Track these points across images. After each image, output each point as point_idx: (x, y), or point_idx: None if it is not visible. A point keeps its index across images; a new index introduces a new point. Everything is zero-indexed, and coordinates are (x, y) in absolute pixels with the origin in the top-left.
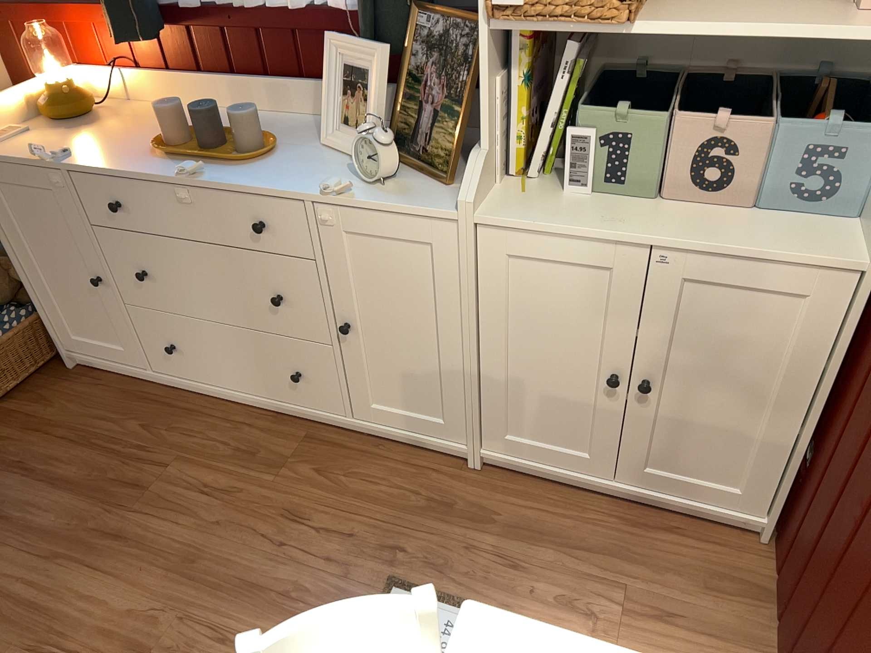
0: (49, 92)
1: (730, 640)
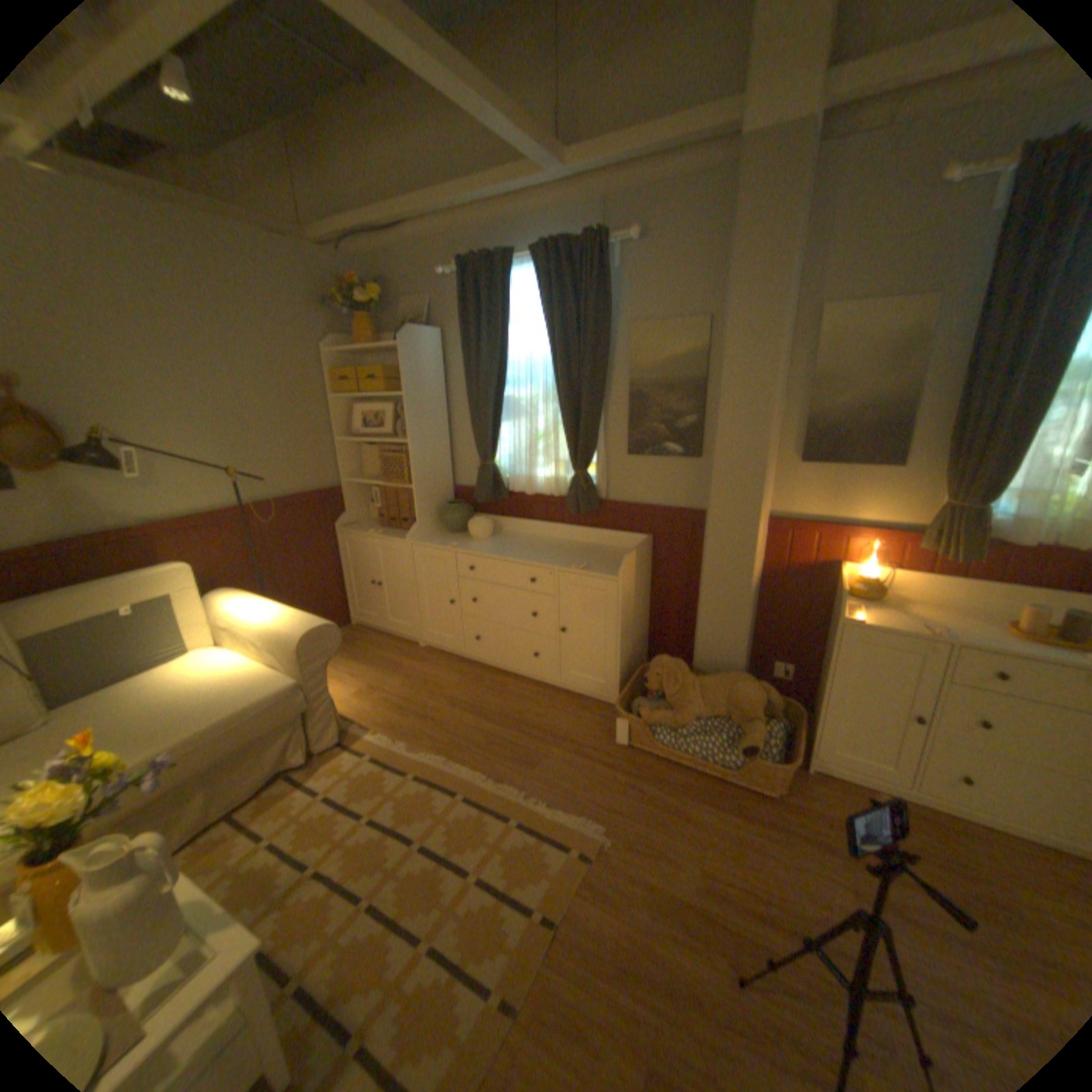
0: (867, 583)
1: None
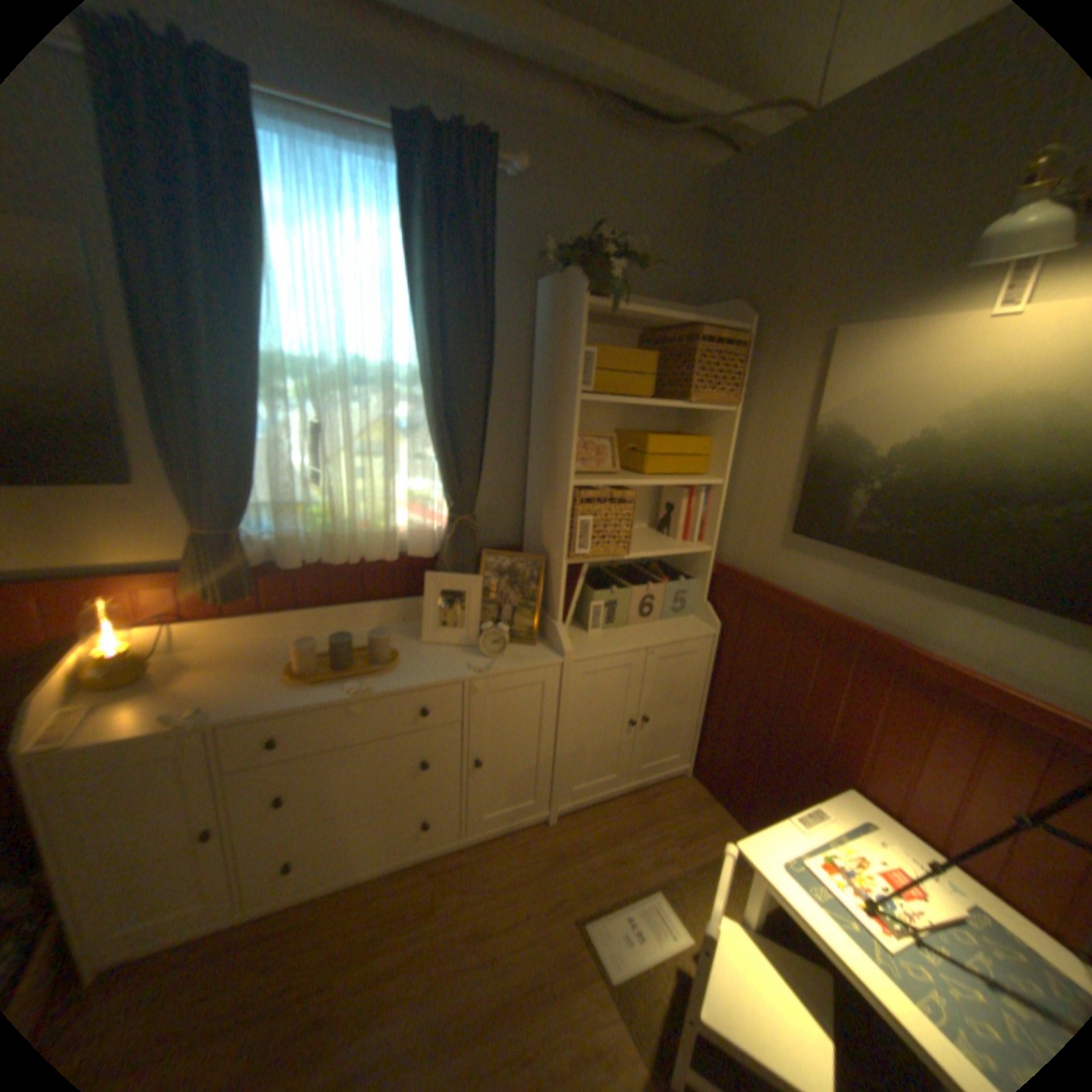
0: (102, 666)
1: (720, 832)
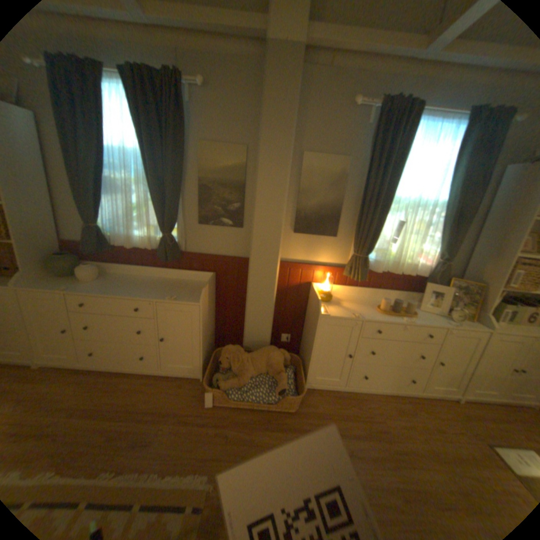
0: (325, 293)
1: None
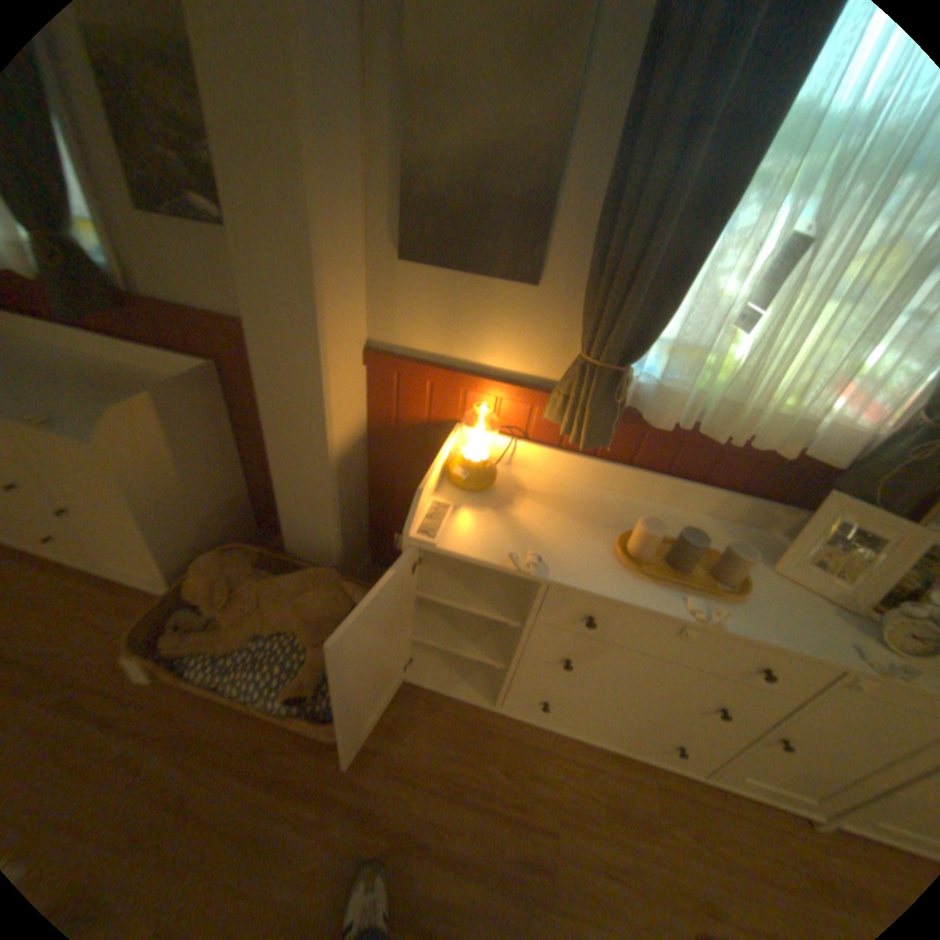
0: (470, 467)
1: None
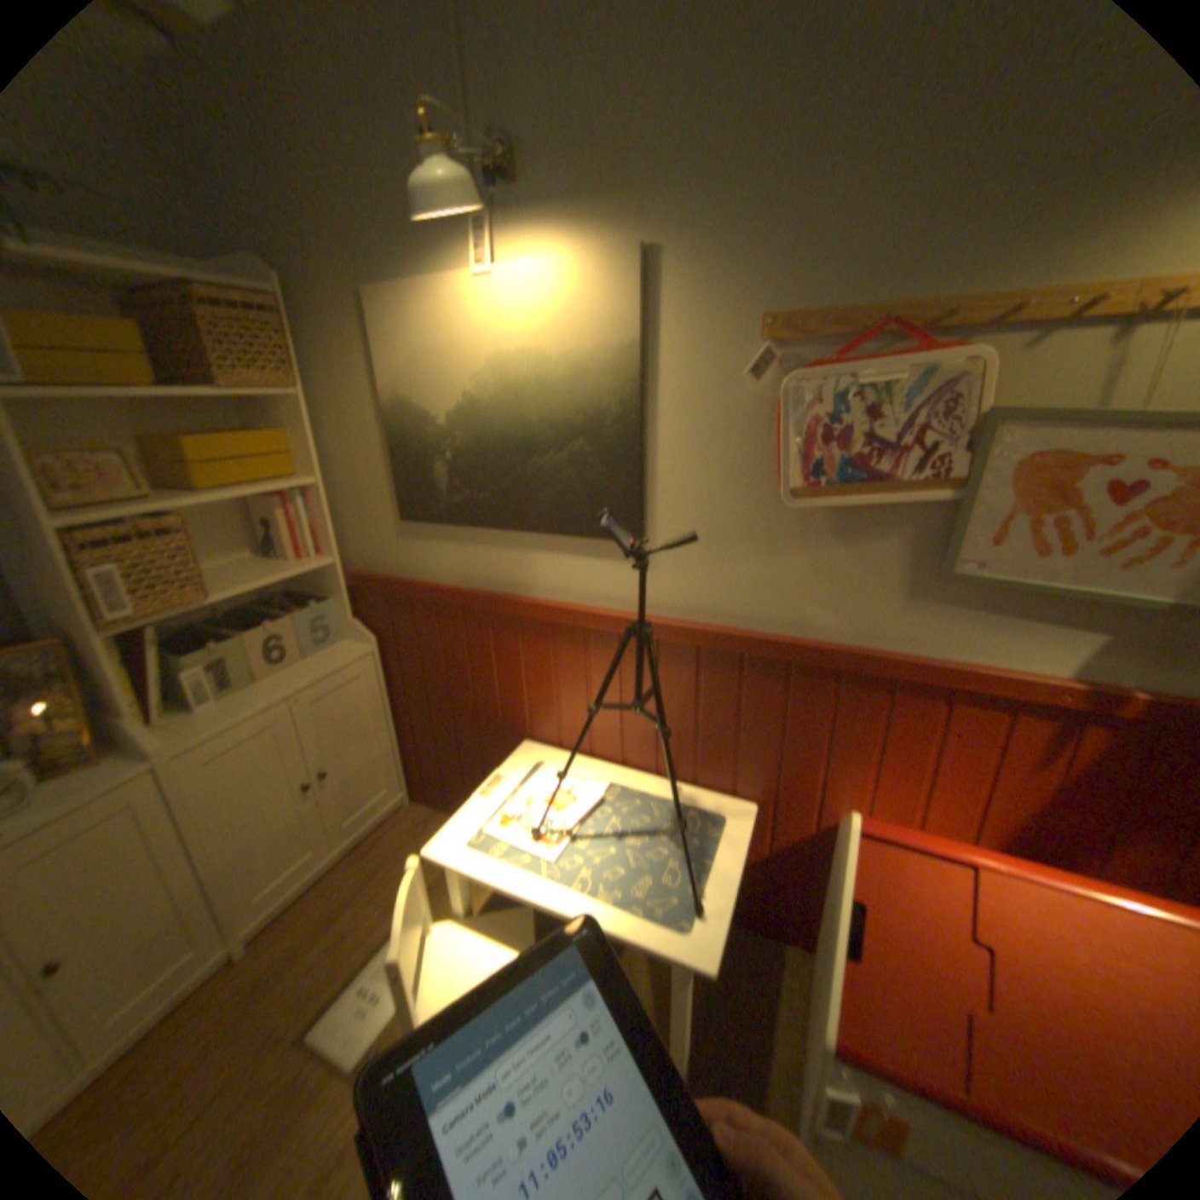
0: None
1: None
